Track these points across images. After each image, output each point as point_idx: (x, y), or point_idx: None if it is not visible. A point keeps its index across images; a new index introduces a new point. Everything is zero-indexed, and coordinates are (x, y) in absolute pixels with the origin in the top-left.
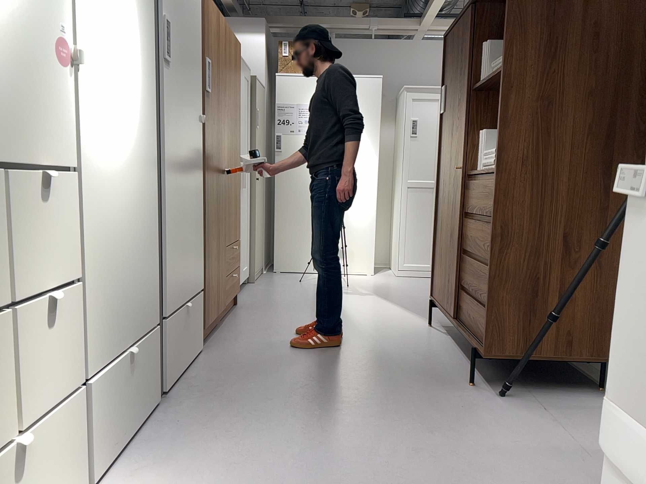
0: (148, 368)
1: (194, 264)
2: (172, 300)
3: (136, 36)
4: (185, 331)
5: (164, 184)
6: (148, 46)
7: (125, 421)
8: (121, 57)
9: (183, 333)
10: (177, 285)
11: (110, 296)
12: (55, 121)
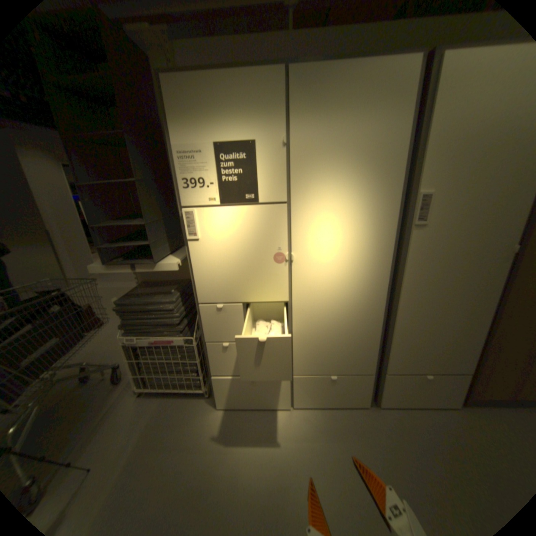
0: (358, 390)
1: (455, 356)
2: (401, 368)
3: (367, 224)
4: (424, 390)
5: (402, 304)
6: (389, 223)
7: (327, 400)
8: (343, 243)
9: (420, 390)
10: (414, 362)
11: (318, 351)
12: (277, 285)
